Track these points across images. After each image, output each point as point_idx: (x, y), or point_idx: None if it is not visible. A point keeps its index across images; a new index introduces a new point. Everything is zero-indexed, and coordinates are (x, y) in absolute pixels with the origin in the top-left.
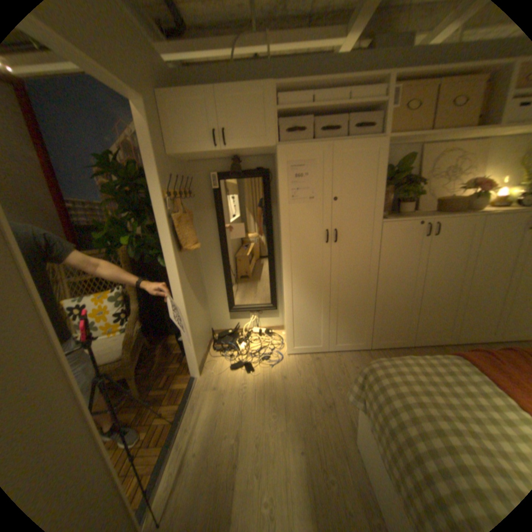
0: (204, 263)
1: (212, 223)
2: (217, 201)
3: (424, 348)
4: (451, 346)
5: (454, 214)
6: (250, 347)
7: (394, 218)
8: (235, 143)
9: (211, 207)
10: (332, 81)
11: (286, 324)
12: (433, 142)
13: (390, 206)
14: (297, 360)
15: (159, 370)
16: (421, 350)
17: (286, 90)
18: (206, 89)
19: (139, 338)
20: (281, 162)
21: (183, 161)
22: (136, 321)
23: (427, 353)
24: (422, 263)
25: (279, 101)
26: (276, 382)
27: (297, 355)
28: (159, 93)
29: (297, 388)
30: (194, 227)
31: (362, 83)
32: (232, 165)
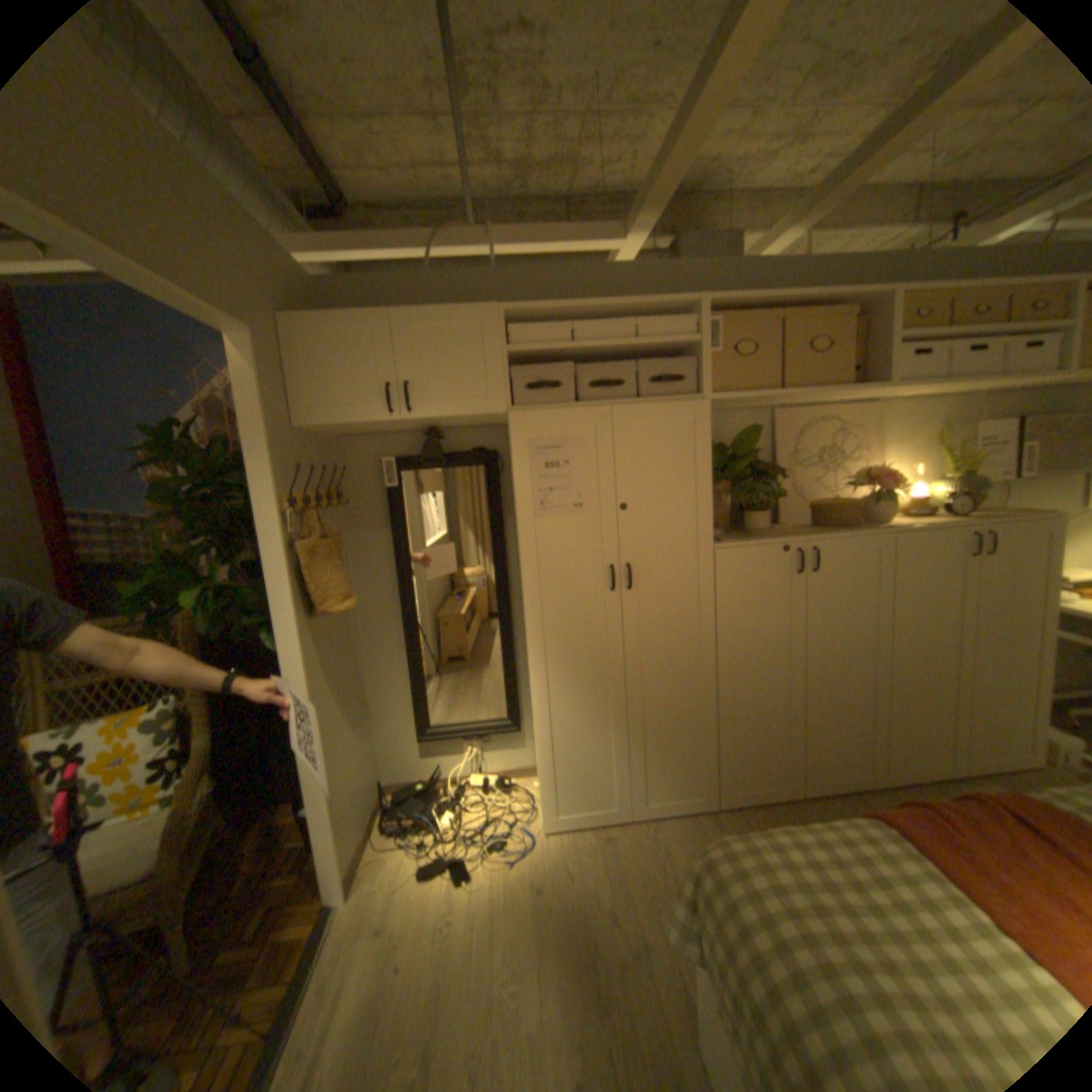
0: (365, 637)
1: (383, 554)
2: (394, 512)
3: (824, 801)
4: (875, 792)
5: (840, 532)
6: (463, 822)
7: (735, 541)
8: (428, 408)
9: (383, 522)
10: (602, 308)
11: (539, 764)
12: (788, 406)
13: (727, 518)
14: (565, 847)
15: (247, 896)
16: (819, 807)
17: (523, 320)
18: (375, 315)
19: (205, 819)
20: (518, 442)
21: (328, 436)
22: (201, 777)
23: (831, 813)
24: (796, 624)
25: (511, 337)
26: (520, 906)
27: (566, 834)
28: (285, 320)
29: (566, 917)
30: (343, 566)
31: (655, 312)
32: (425, 444)
